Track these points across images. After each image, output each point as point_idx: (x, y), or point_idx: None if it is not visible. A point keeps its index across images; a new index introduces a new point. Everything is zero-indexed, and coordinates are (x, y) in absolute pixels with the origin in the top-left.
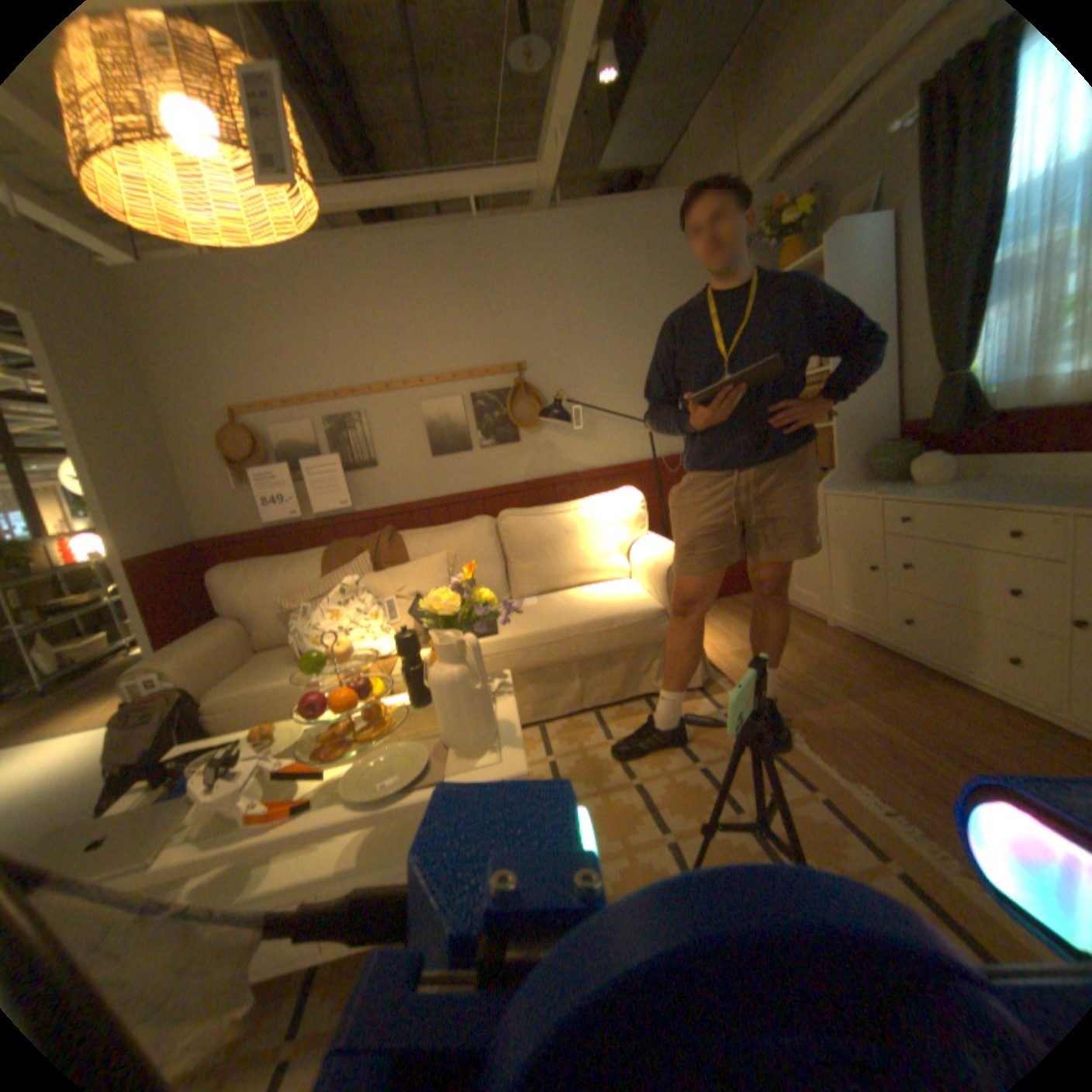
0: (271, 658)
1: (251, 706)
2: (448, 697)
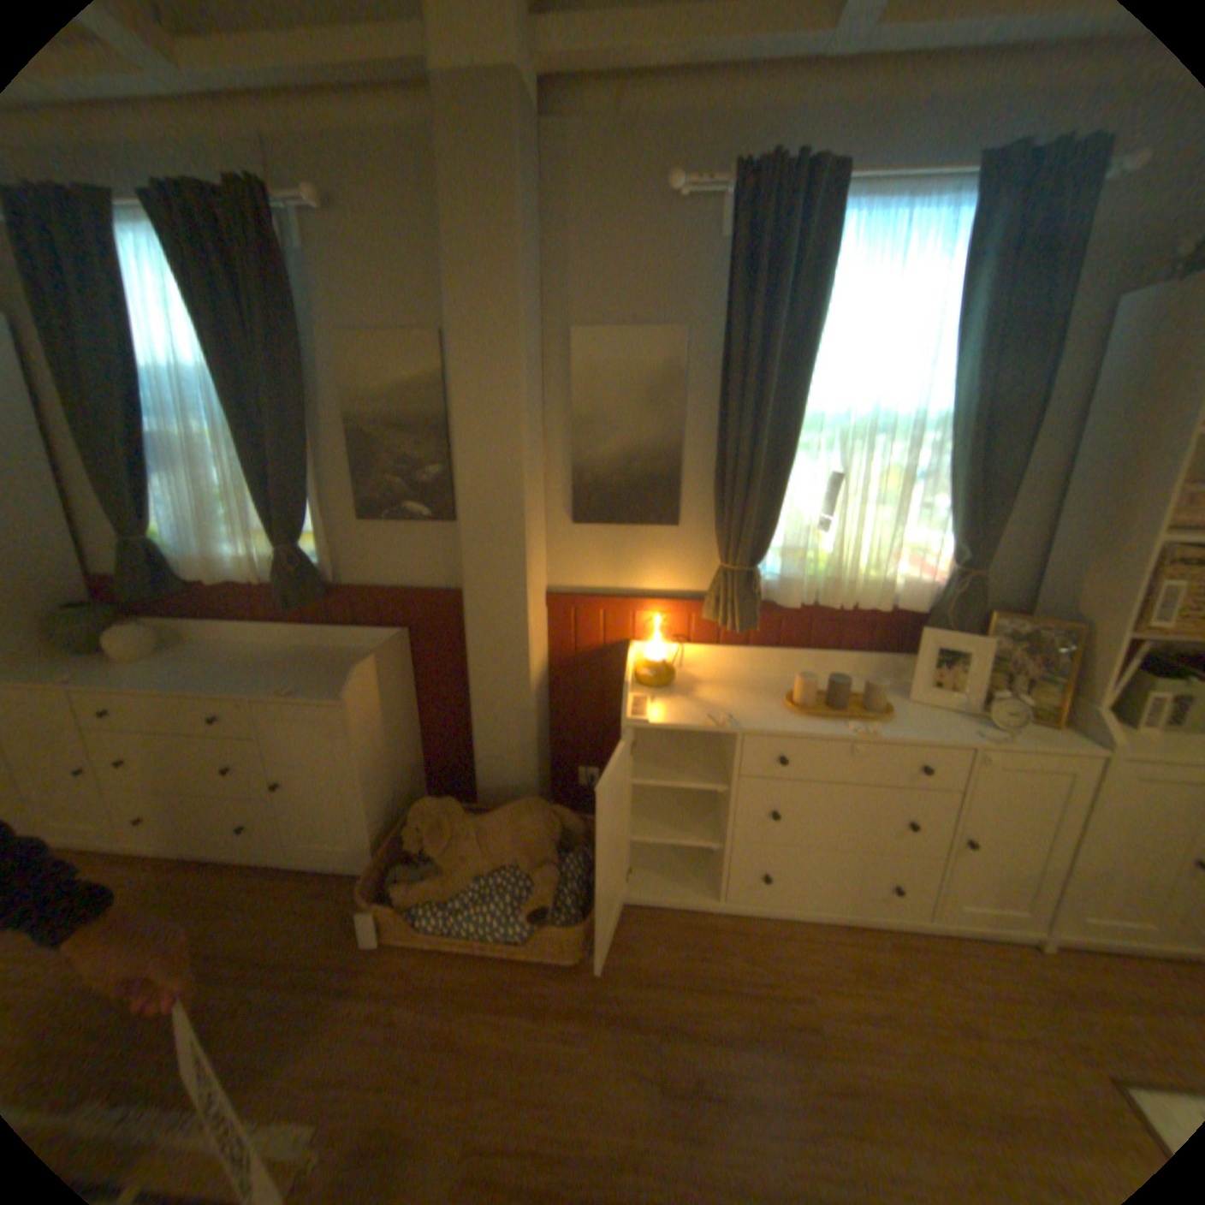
0: None
1: None
2: None
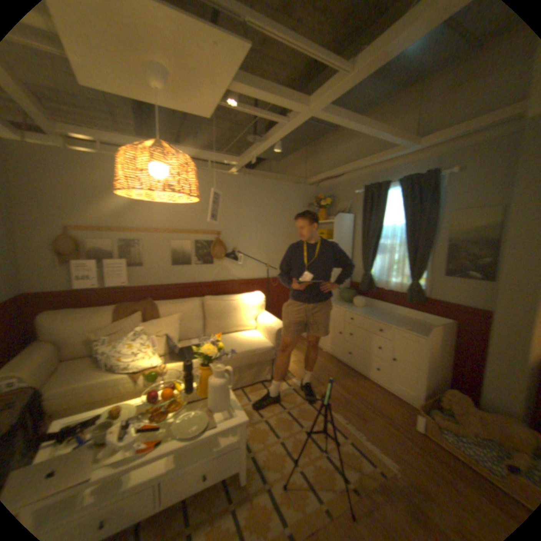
0: (76, 367)
1: (75, 396)
2: (217, 393)
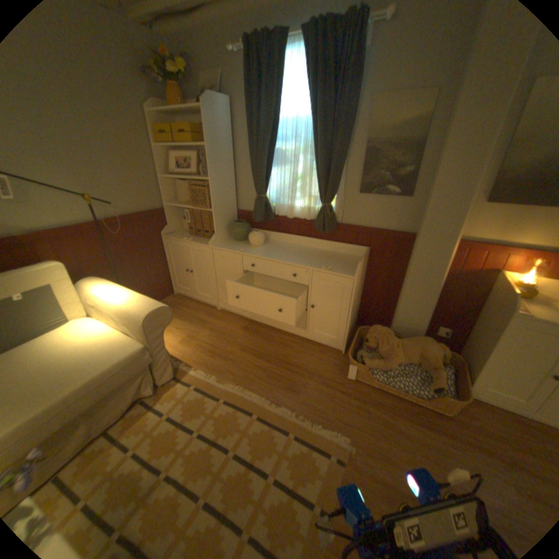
0: None
1: None
2: None
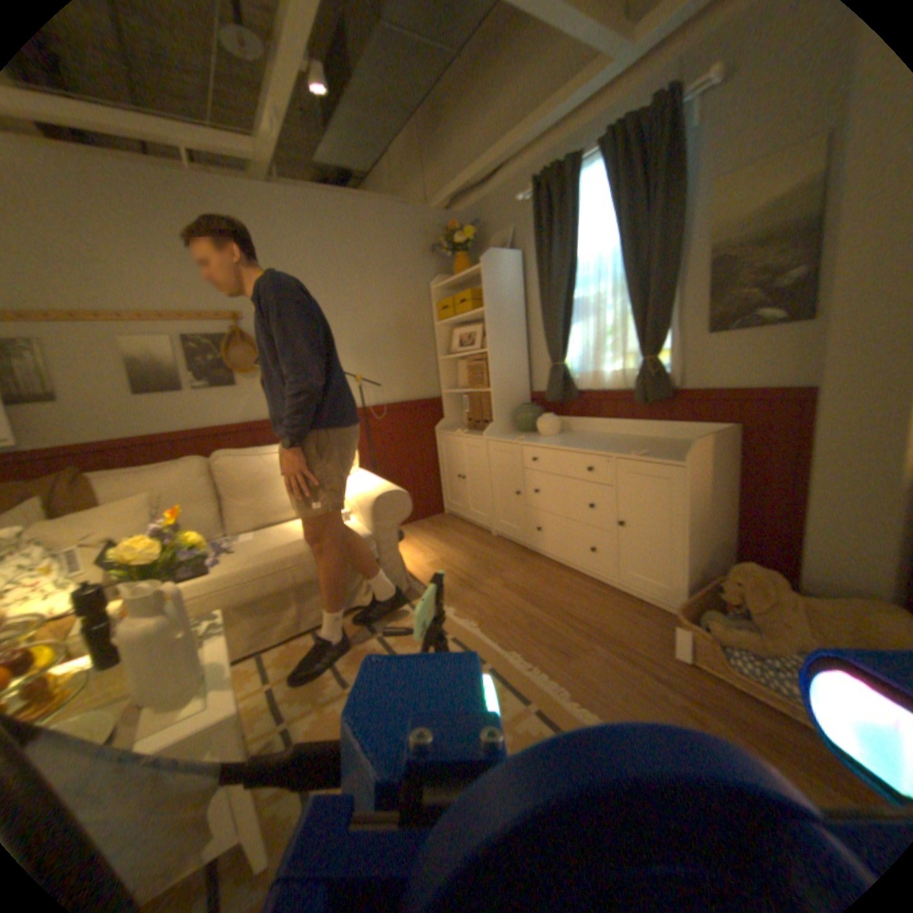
0: None
1: None
2: (141, 653)
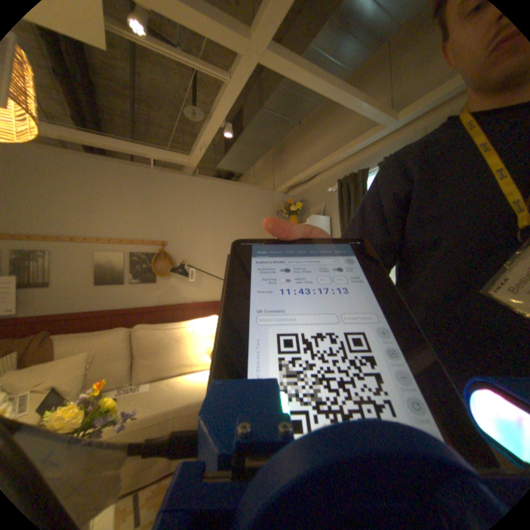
0: None
1: None
2: None
